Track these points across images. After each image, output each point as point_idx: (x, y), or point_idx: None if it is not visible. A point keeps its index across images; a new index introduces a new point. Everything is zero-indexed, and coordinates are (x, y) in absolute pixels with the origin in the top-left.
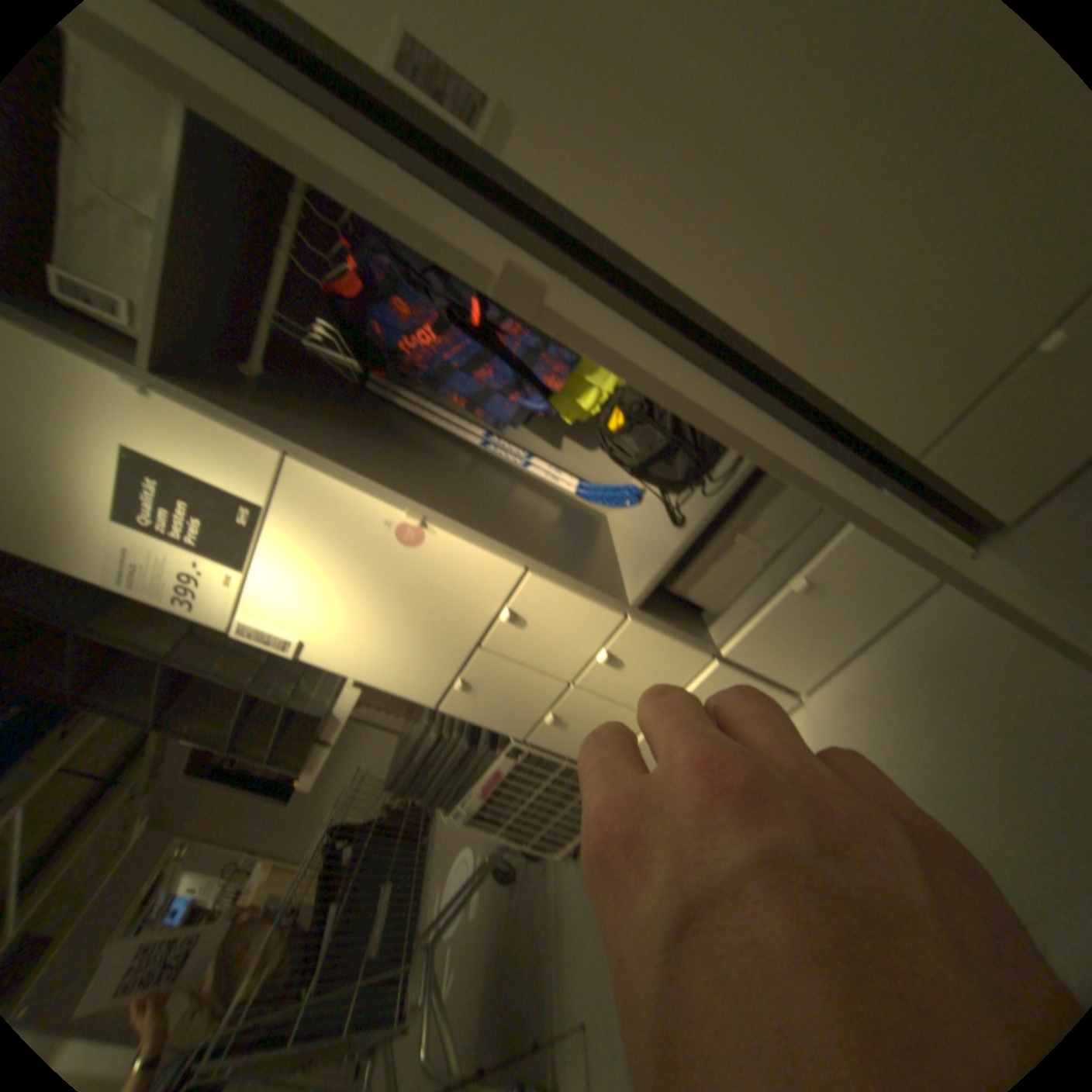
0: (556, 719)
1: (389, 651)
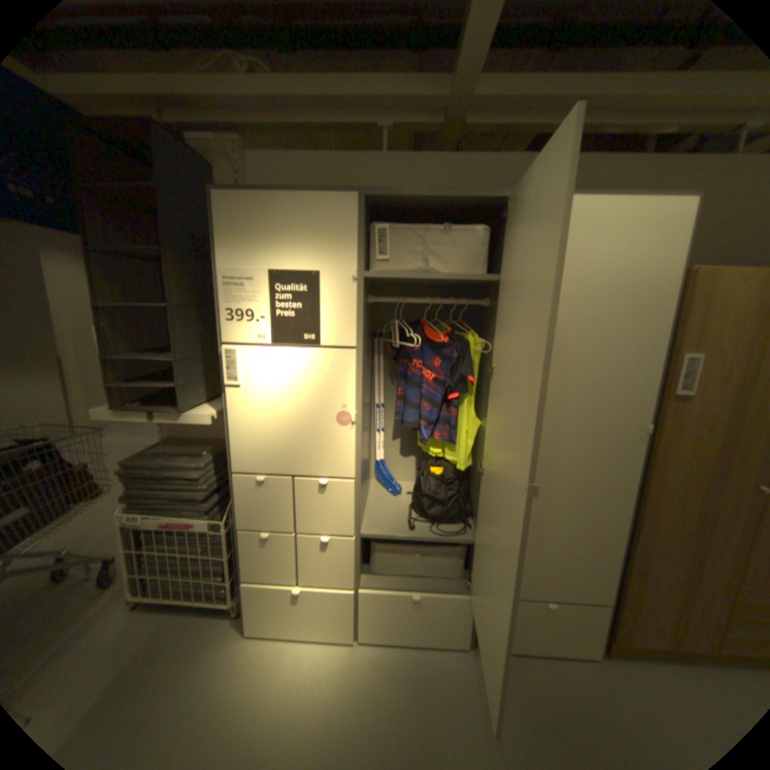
0: (268, 536)
1: (263, 431)
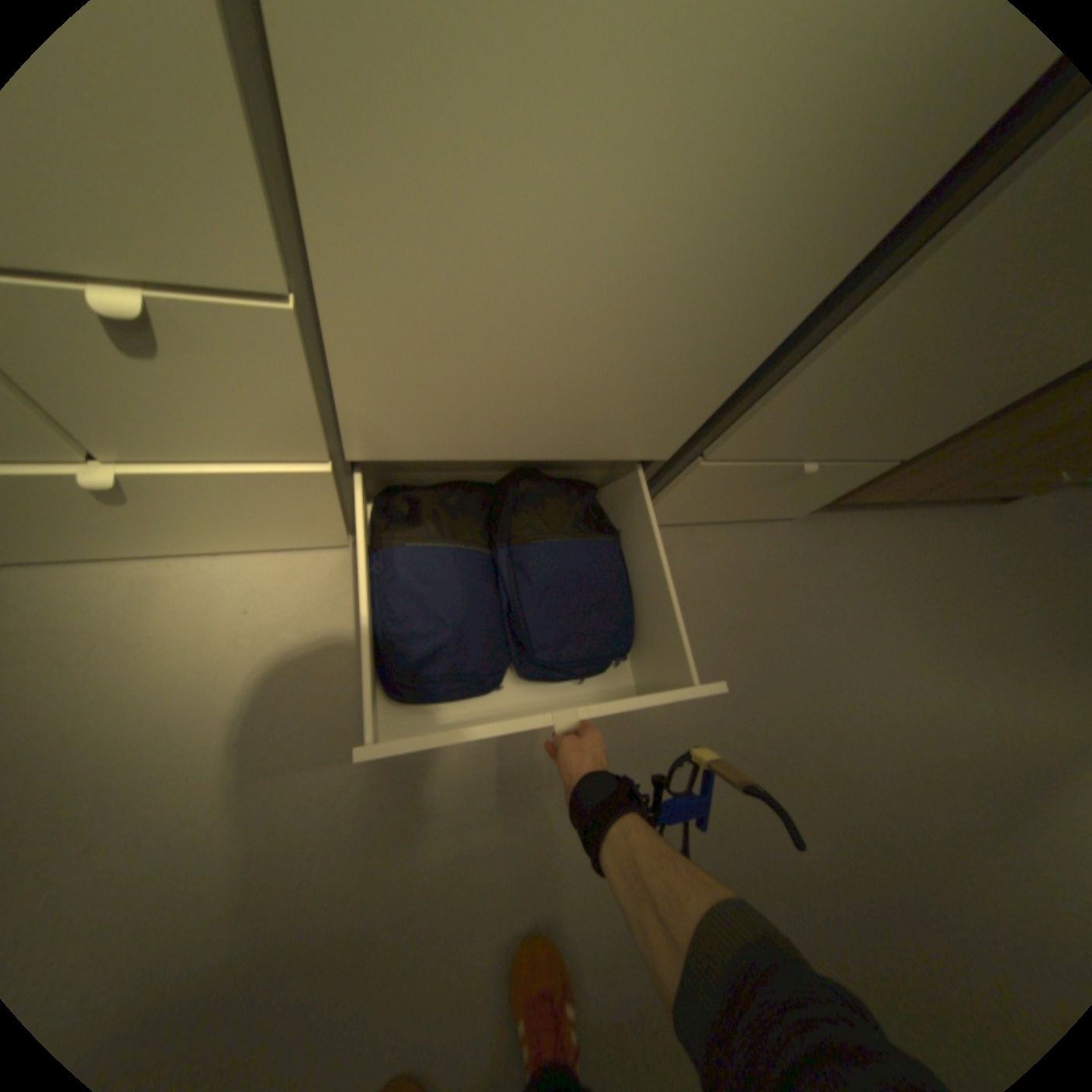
0: None
1: None
